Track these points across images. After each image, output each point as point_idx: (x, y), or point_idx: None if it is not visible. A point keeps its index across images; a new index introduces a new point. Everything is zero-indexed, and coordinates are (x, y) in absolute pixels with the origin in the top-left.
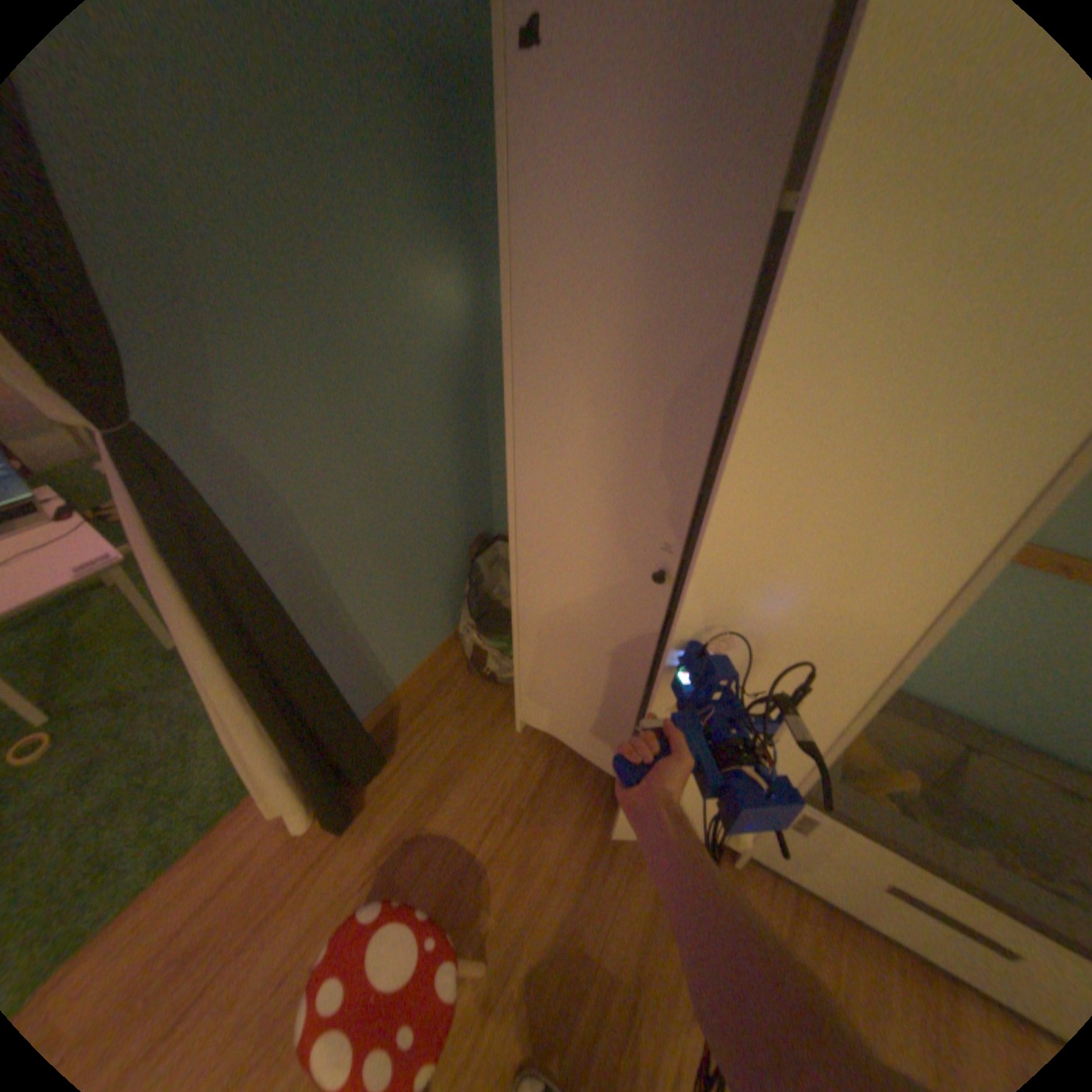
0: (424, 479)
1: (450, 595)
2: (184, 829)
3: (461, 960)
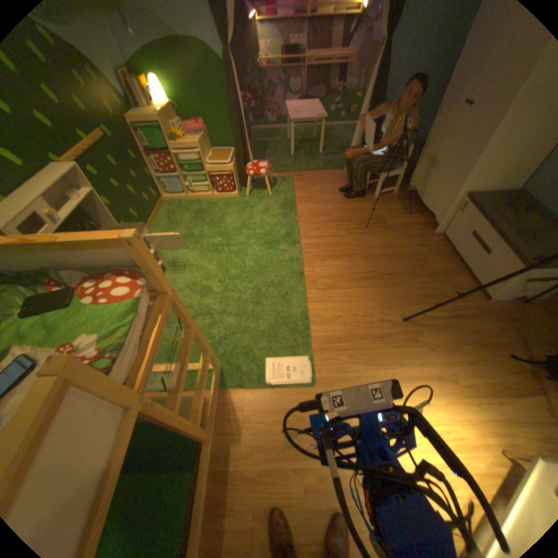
0: (434, 97)
1: (417, 151)
2: (329, 167)
3: (360, 205)
